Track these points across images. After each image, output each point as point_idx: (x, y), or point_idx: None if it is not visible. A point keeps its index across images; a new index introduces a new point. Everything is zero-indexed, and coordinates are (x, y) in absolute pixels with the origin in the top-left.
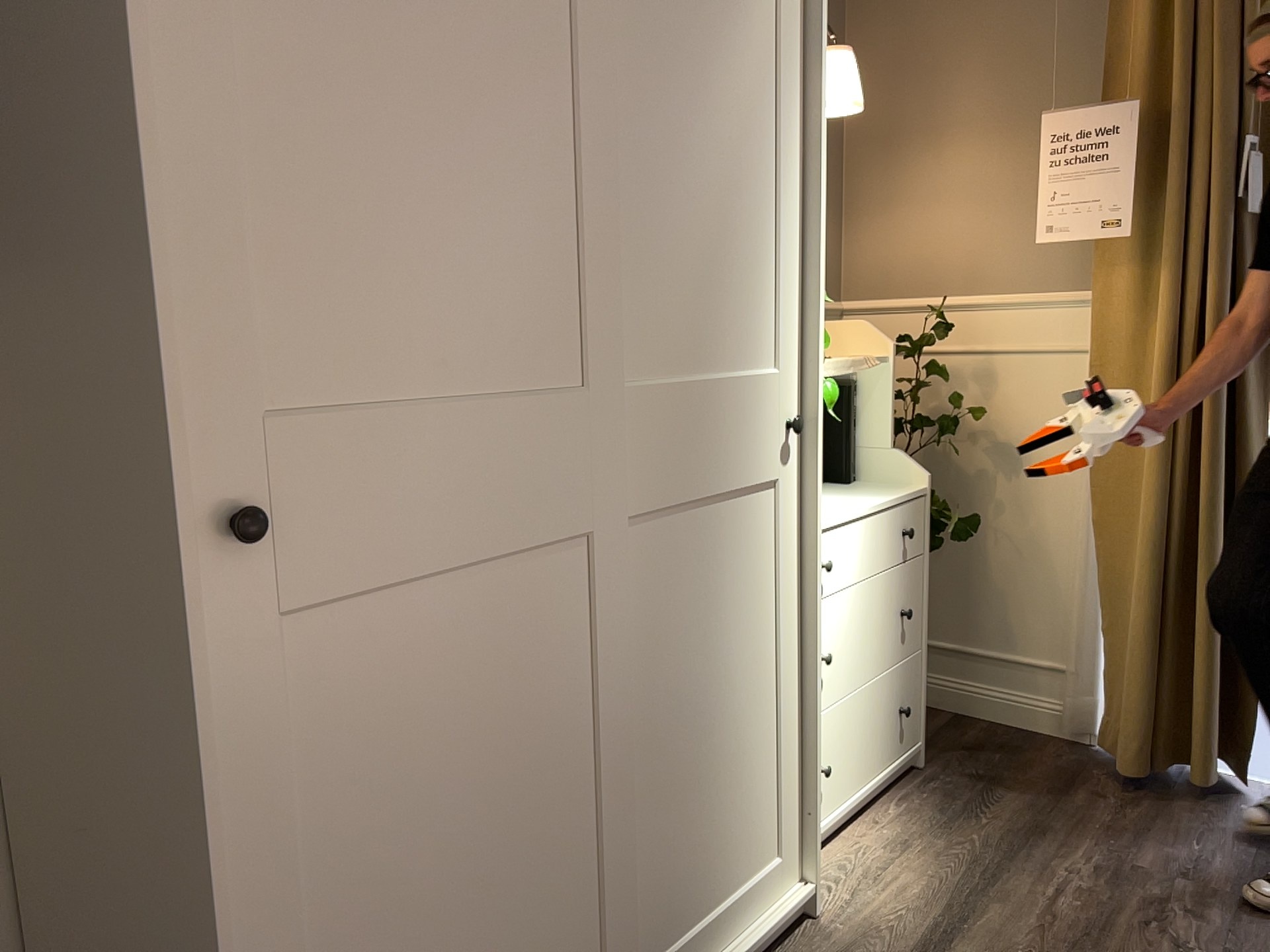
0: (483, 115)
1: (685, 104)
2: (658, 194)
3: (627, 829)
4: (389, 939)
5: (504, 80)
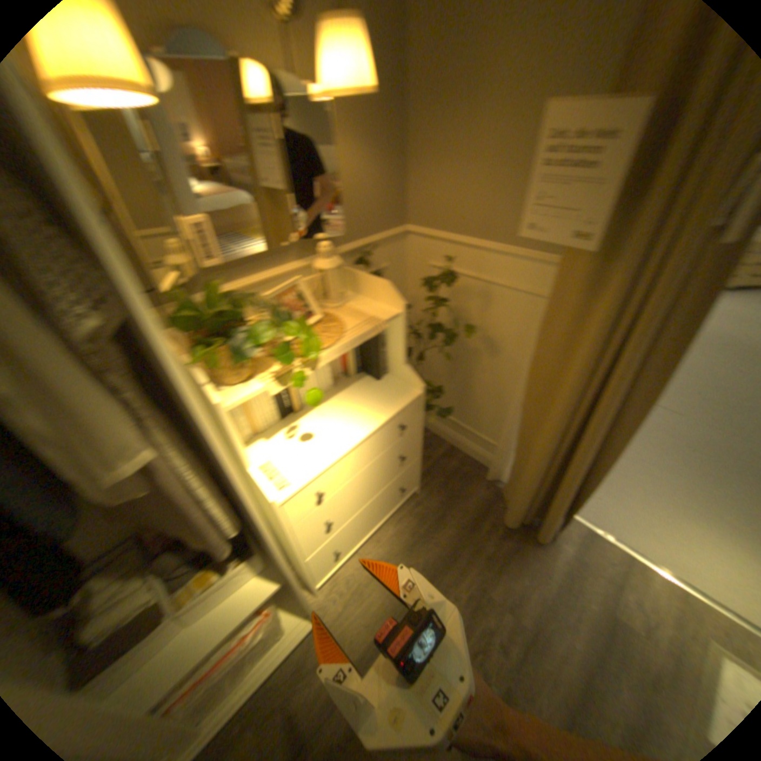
0: None
1: None
2: None
3: None
4: None
5: None
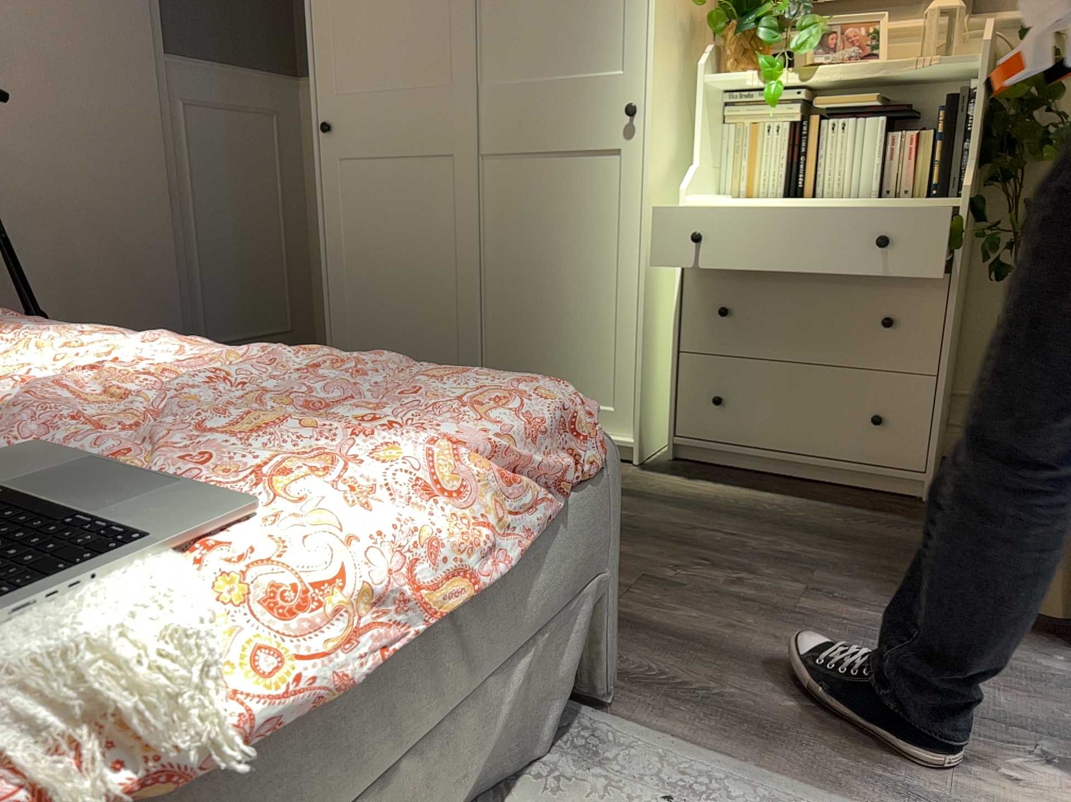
0: None
1: None
2: None
3: (467, 320)
4: (357, 295)
5: None
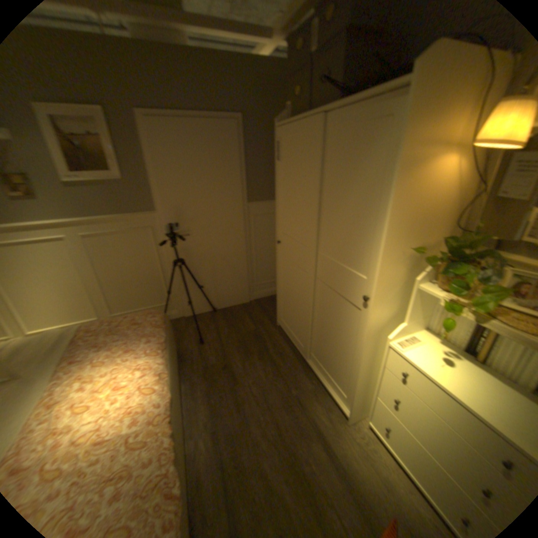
0: (296, 192)
1: (343, 182)
2: (332, 208)
3: (306, 329)
4: (283, 297)
5: (299, 185)
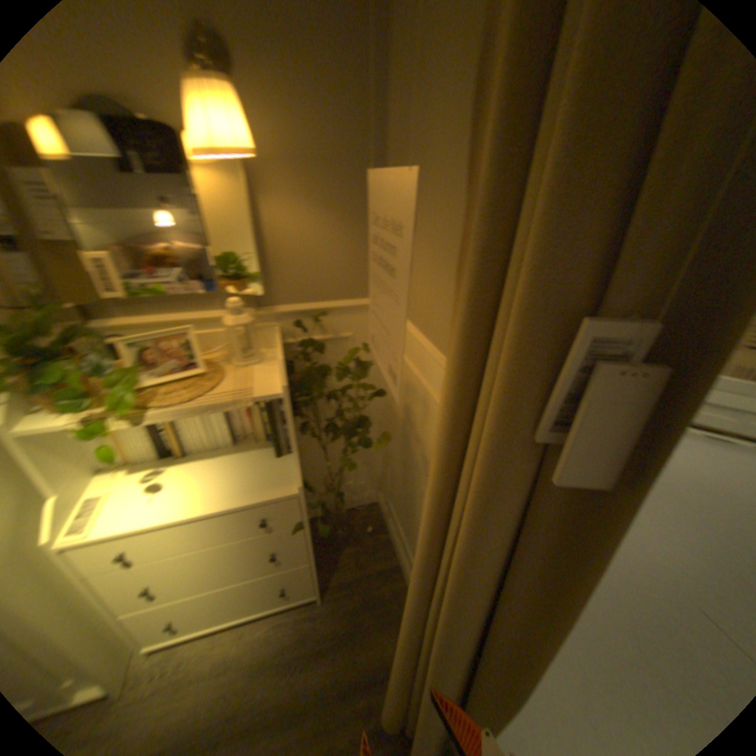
0: None
1: None
2: None
3: None
4: None
5: None
